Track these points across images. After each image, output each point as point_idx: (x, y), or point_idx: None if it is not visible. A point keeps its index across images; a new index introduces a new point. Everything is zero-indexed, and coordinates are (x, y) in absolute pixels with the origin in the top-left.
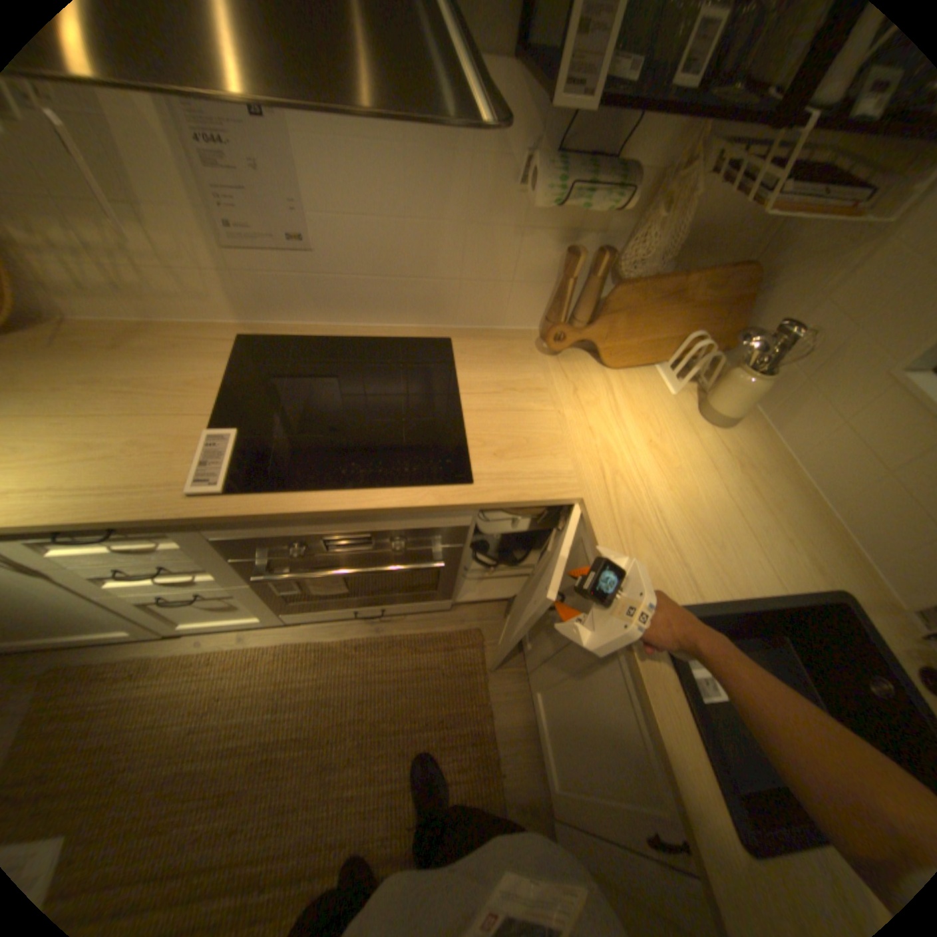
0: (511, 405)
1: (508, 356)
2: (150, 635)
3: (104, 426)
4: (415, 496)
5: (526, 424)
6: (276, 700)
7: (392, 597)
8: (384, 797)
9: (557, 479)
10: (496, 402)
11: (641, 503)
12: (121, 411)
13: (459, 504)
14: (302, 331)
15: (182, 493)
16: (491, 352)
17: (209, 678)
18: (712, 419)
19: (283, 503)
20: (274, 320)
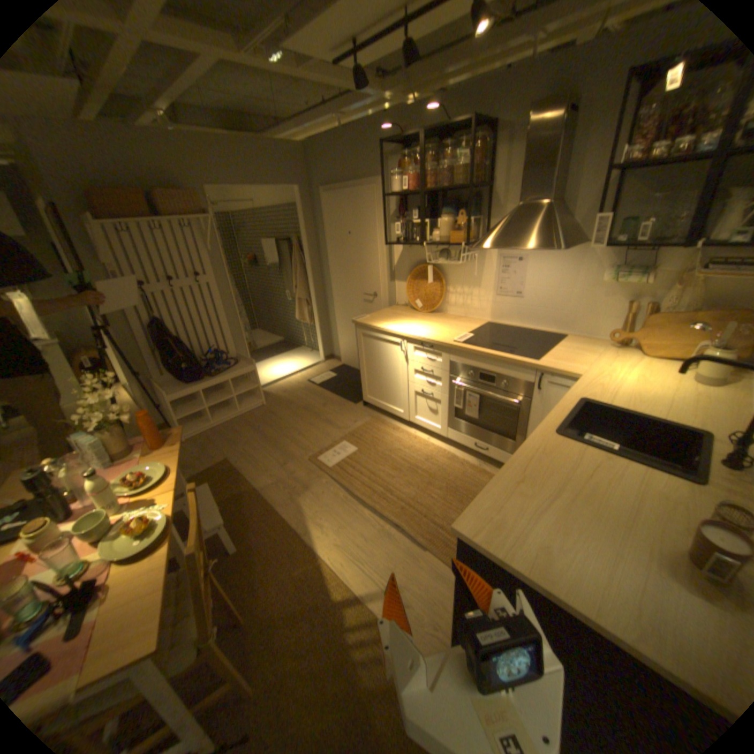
0: (576, 353)
1: (590, 344)
2: (406, 416)
3: (442, 329)
4: (514, 357)
5: (577, 357)
6: (428, 458)
7: (493, 436)
8: (445, 507)
9: (575, 369)
10: (569, 351)
11: (611, 384)
12: (447, 328)
13: (528, 363)
14: (509, 326)
15: (451, 341)
16: (583, 341)
17: (412, 441)
18: (696, 379)
19: (474, 348)
20: (501, 321)
